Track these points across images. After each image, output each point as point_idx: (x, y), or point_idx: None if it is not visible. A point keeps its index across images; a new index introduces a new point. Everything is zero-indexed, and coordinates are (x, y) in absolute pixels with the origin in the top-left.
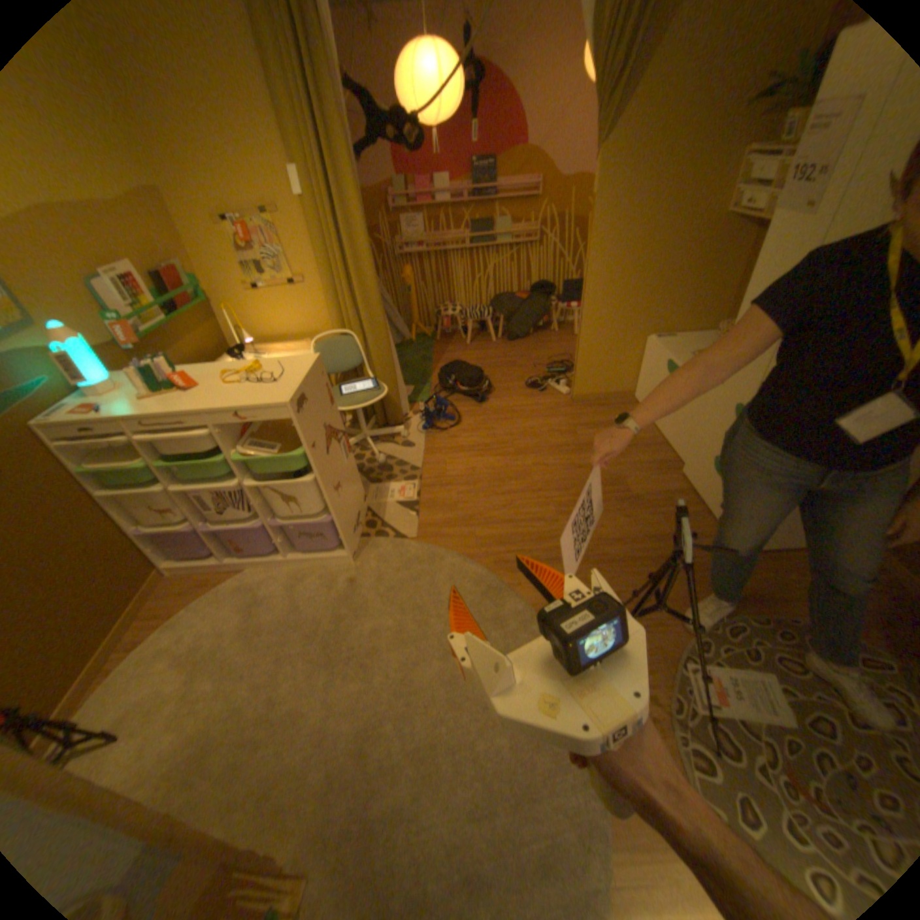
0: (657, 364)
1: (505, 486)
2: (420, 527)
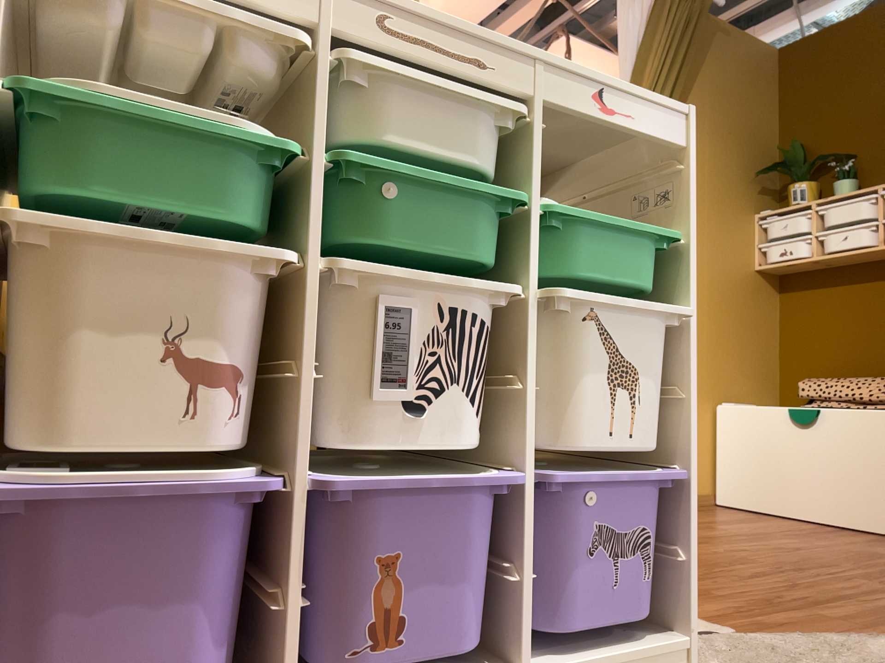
0: (757, 424)
1: (734, 566)
2: (703, 615)
